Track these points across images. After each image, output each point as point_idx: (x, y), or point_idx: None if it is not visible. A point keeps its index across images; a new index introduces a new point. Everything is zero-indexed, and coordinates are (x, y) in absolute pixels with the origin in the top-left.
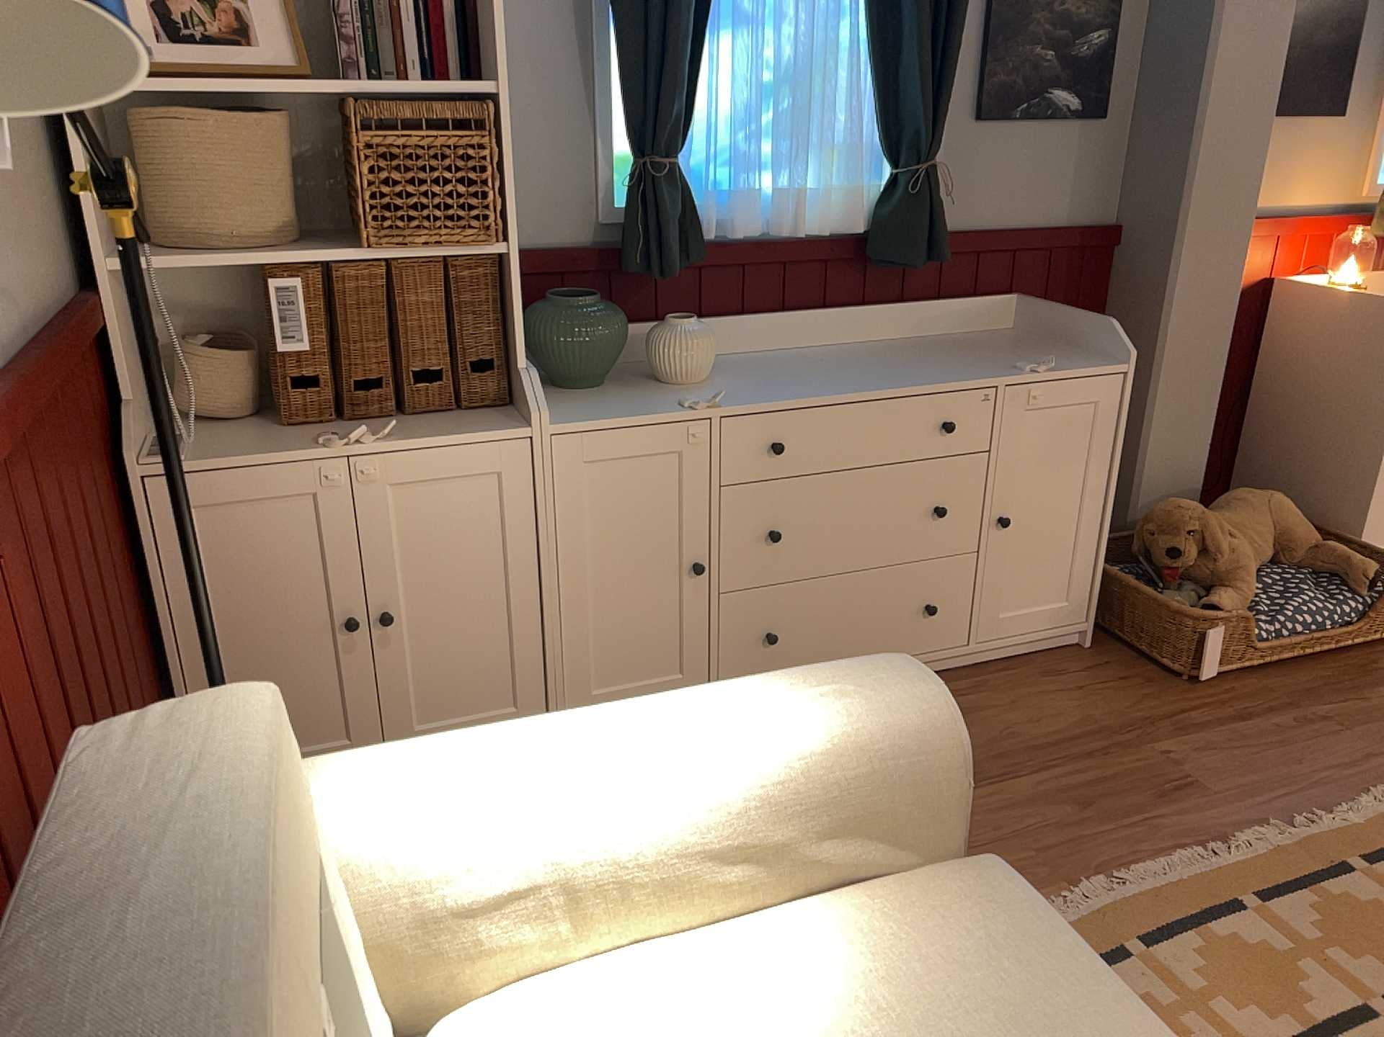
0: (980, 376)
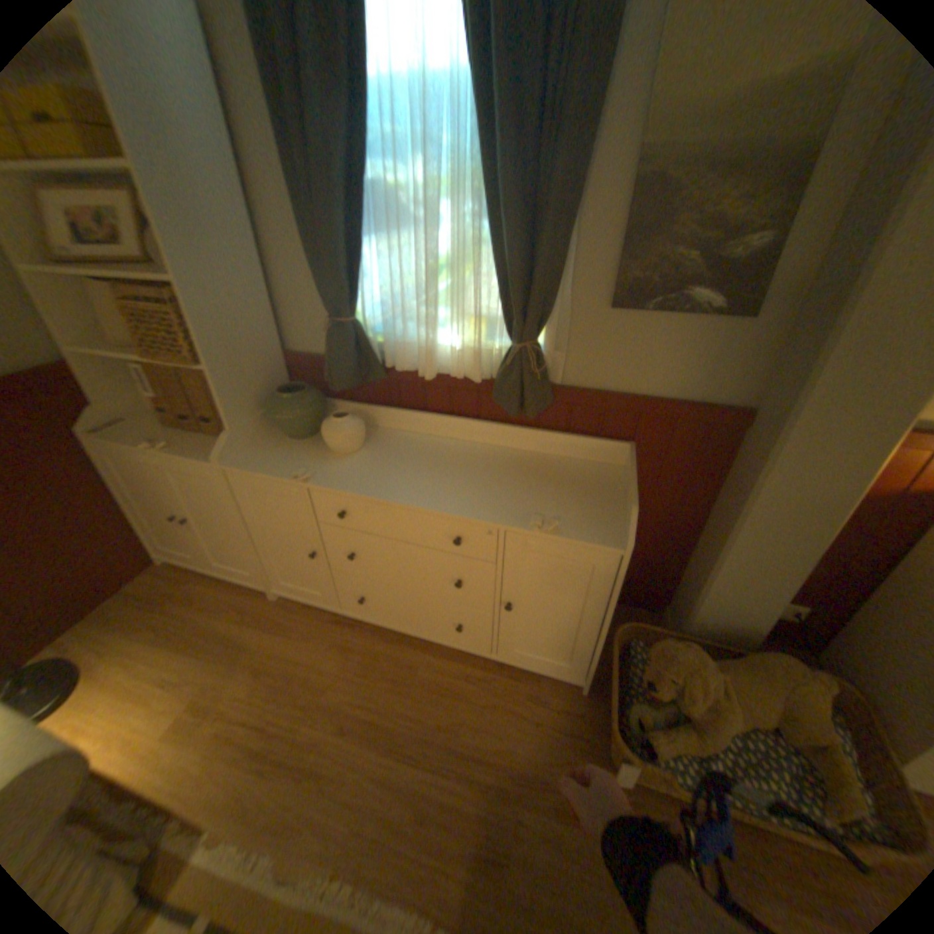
0: (491, 515)
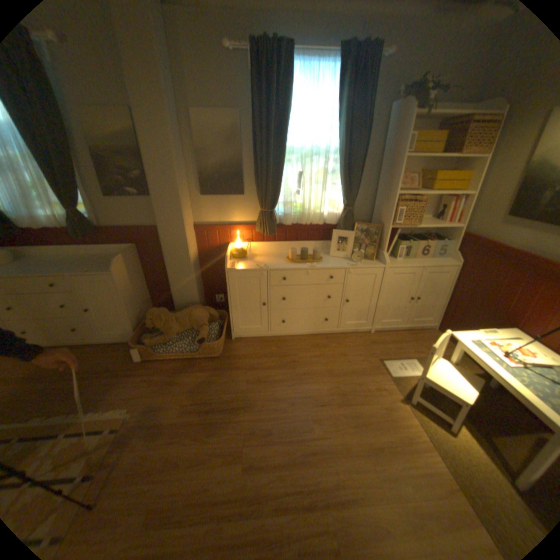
0: (62, 273)
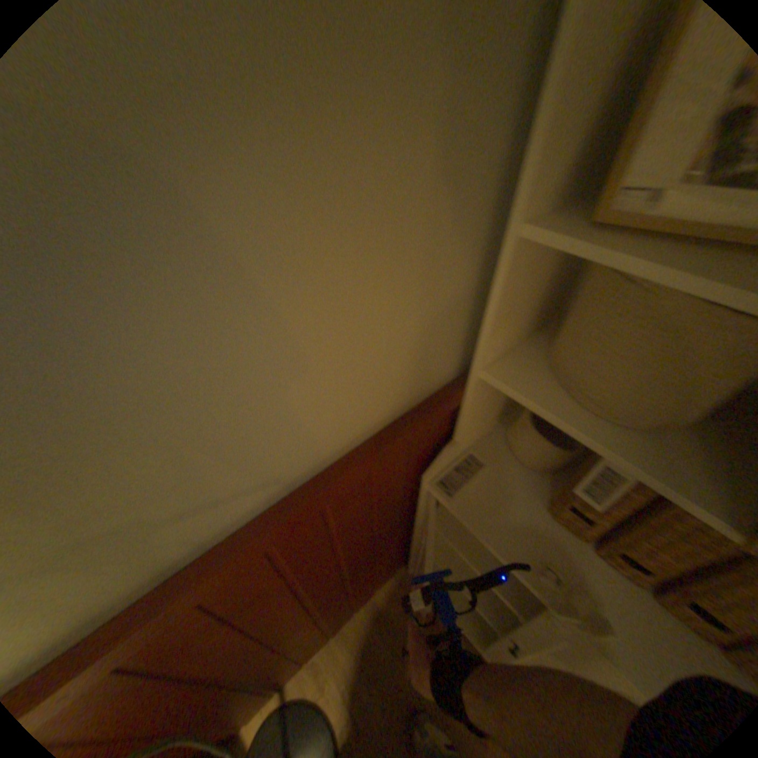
0: None
